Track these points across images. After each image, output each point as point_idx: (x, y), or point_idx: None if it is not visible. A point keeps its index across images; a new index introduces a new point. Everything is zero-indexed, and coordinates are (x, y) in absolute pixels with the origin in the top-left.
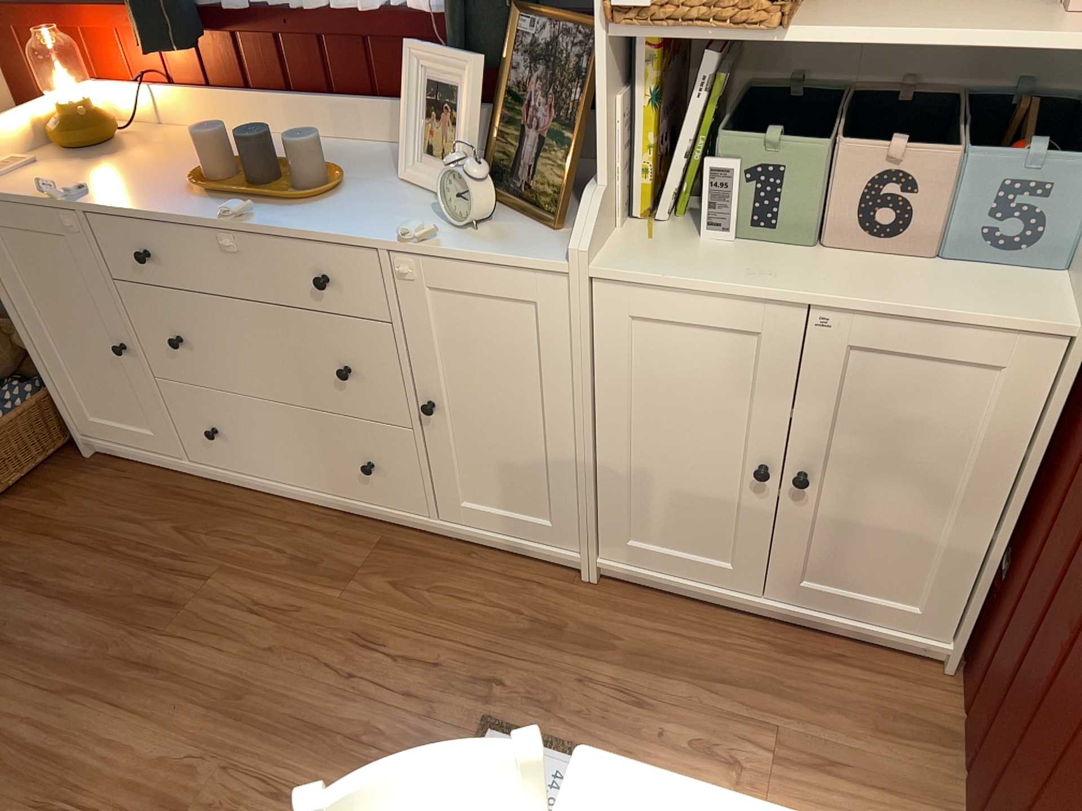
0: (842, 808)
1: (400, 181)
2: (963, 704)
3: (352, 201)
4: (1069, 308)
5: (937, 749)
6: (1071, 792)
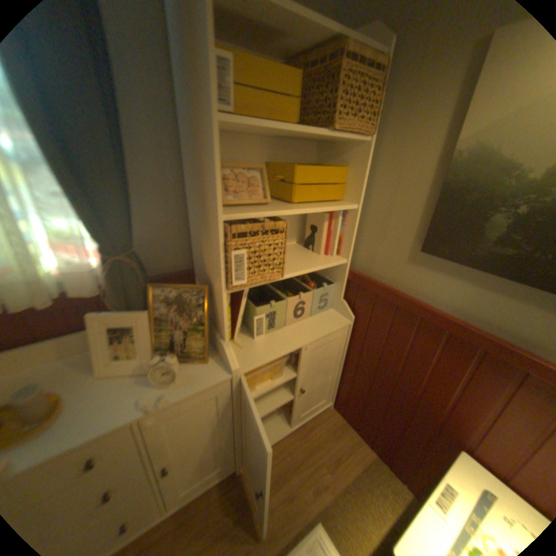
0: (351, 472)
1: (96, 381)
2: (340, 416)
3: (79, 410)
4: (344, 319)
5: (347, 433)
6: (415, 428)
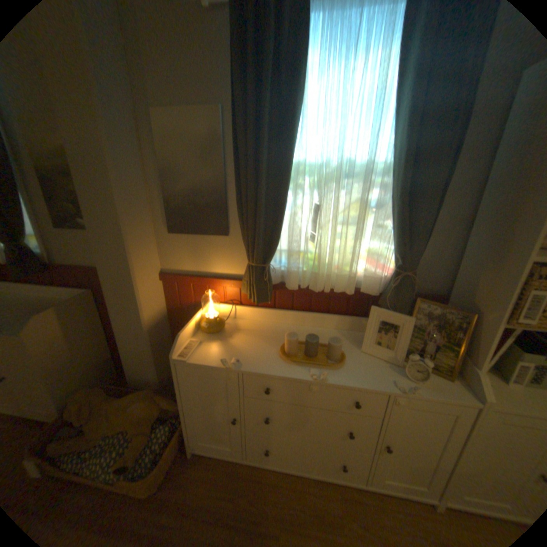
0: None
1: (362, 353)
2: None
3: (355, 366)
4: None
5: None
6: None
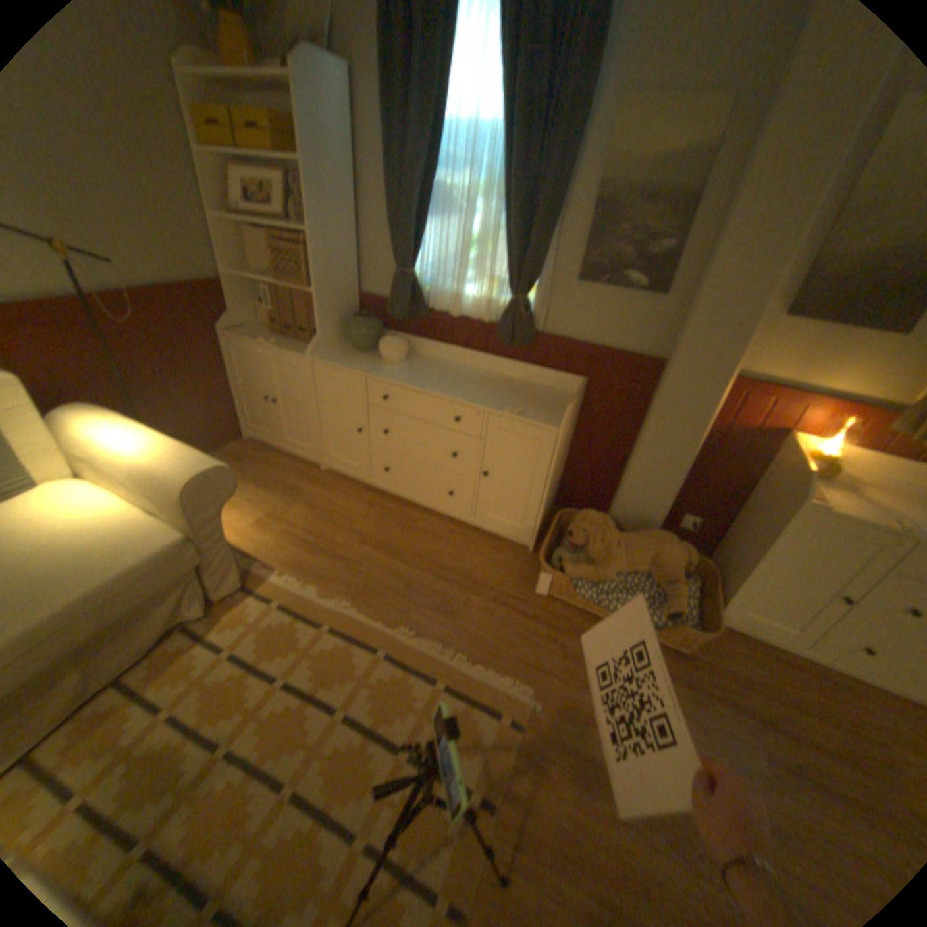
0: None
1: None
2: None
3: None
4: None
5: None
6: None
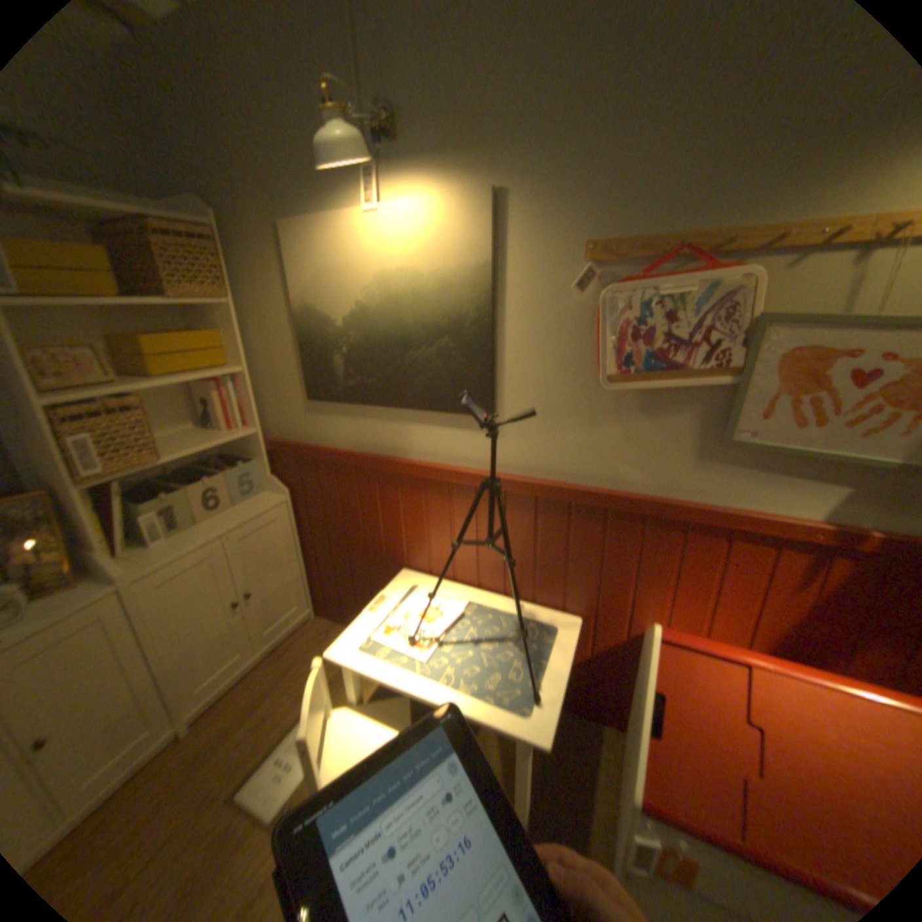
0: None
1: None
2: (324, 620)
3: None
4: (278, 496)
5: (333, 632)
6: (375, 576)
